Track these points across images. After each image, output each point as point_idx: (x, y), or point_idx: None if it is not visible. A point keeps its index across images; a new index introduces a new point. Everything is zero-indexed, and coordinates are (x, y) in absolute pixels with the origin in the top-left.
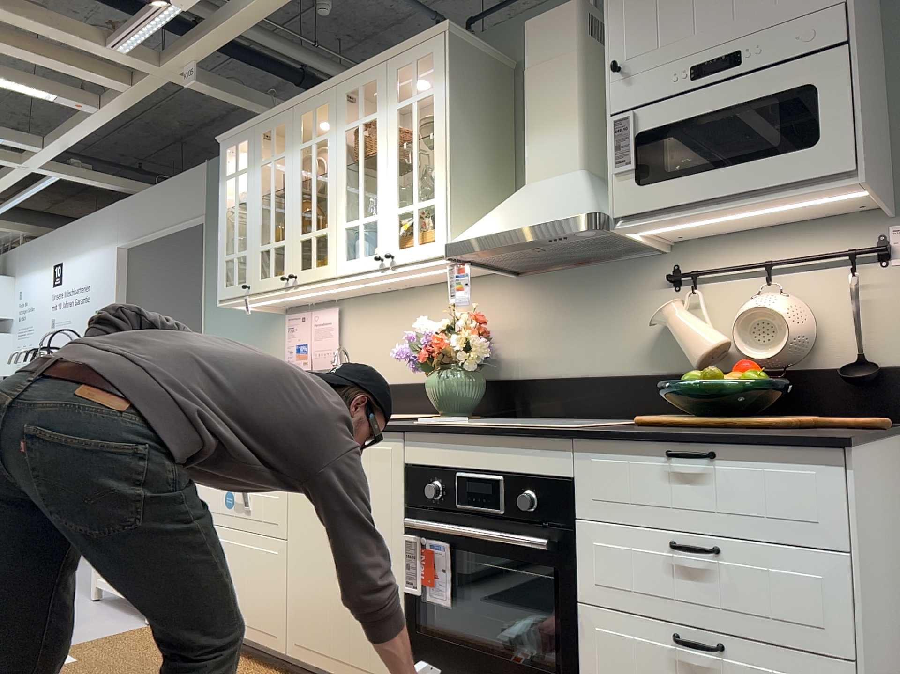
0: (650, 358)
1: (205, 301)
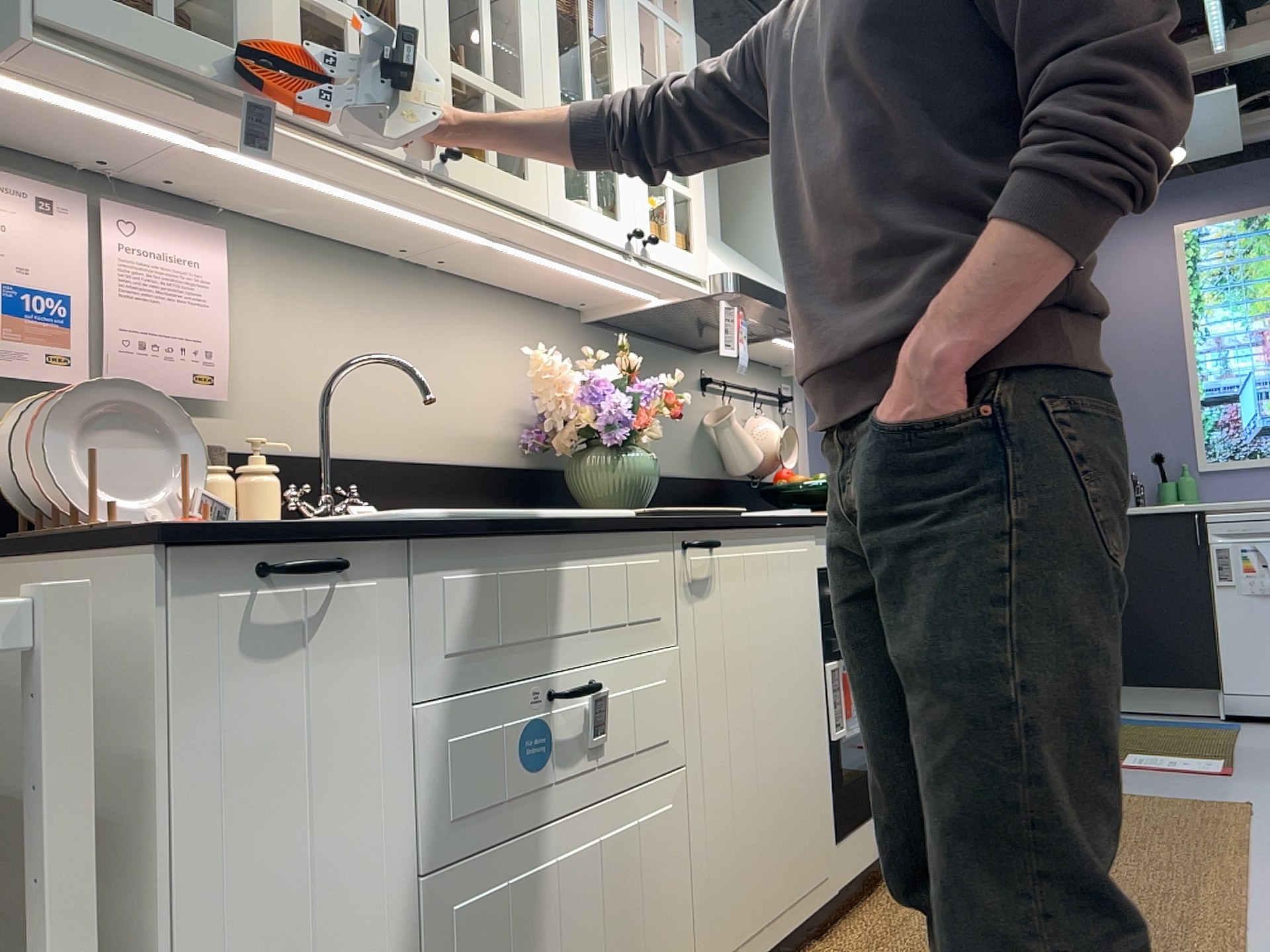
0: (695, 461)
1: None
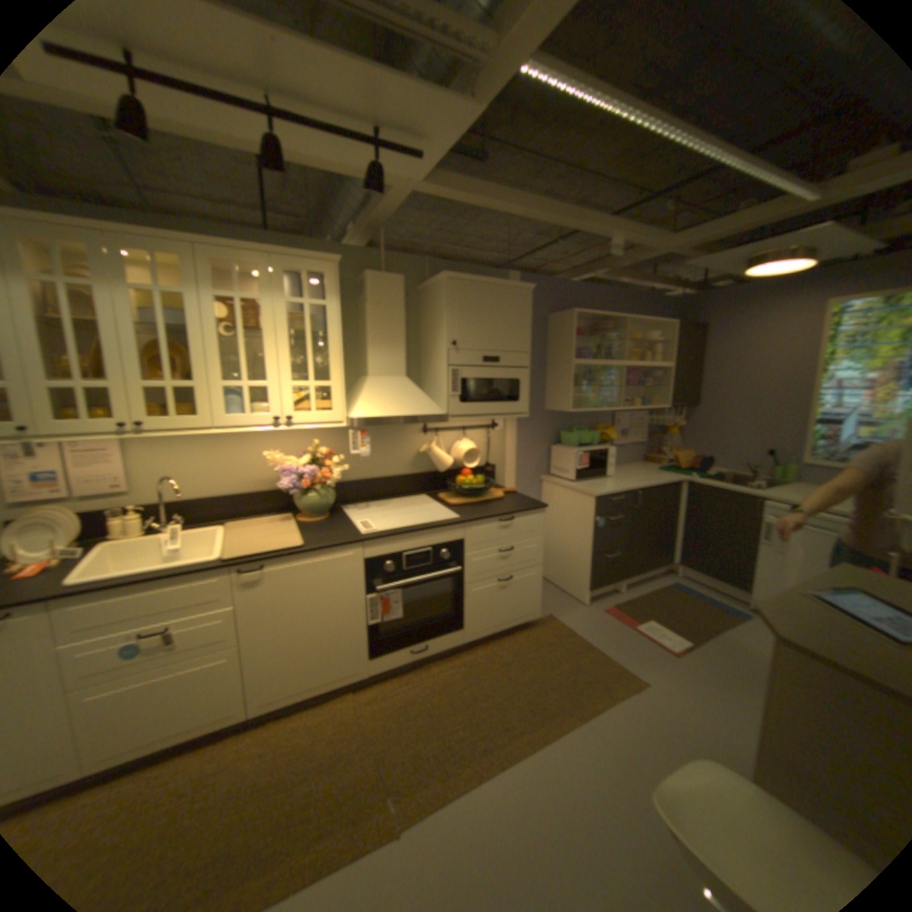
0: (414, 466)
1: None
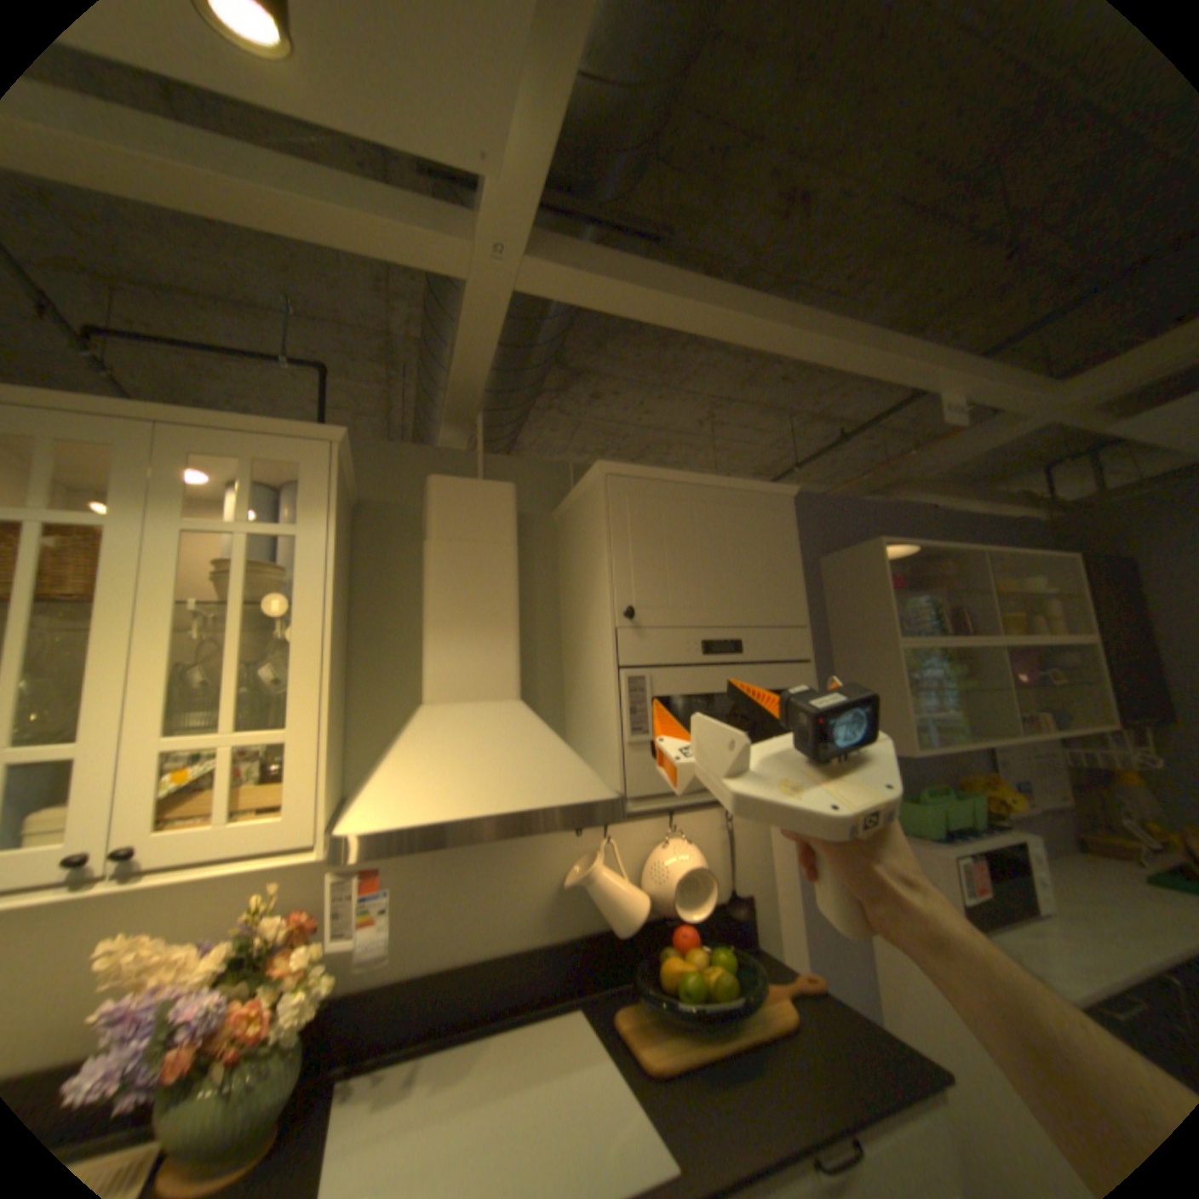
0: (549, 922)
1: None
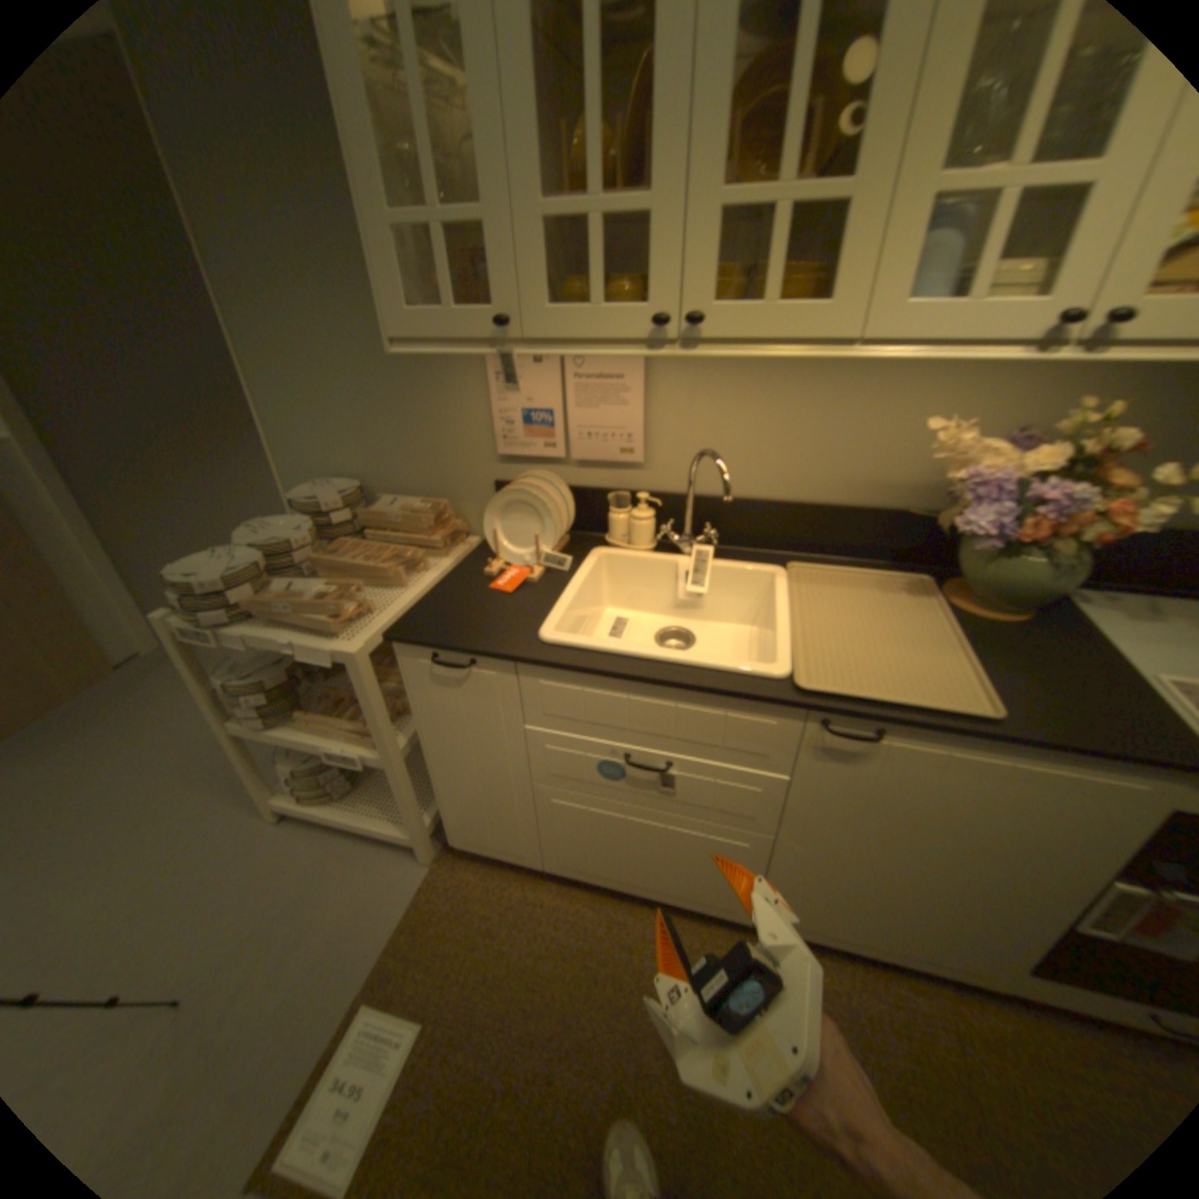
0: None
1: (212, 277)
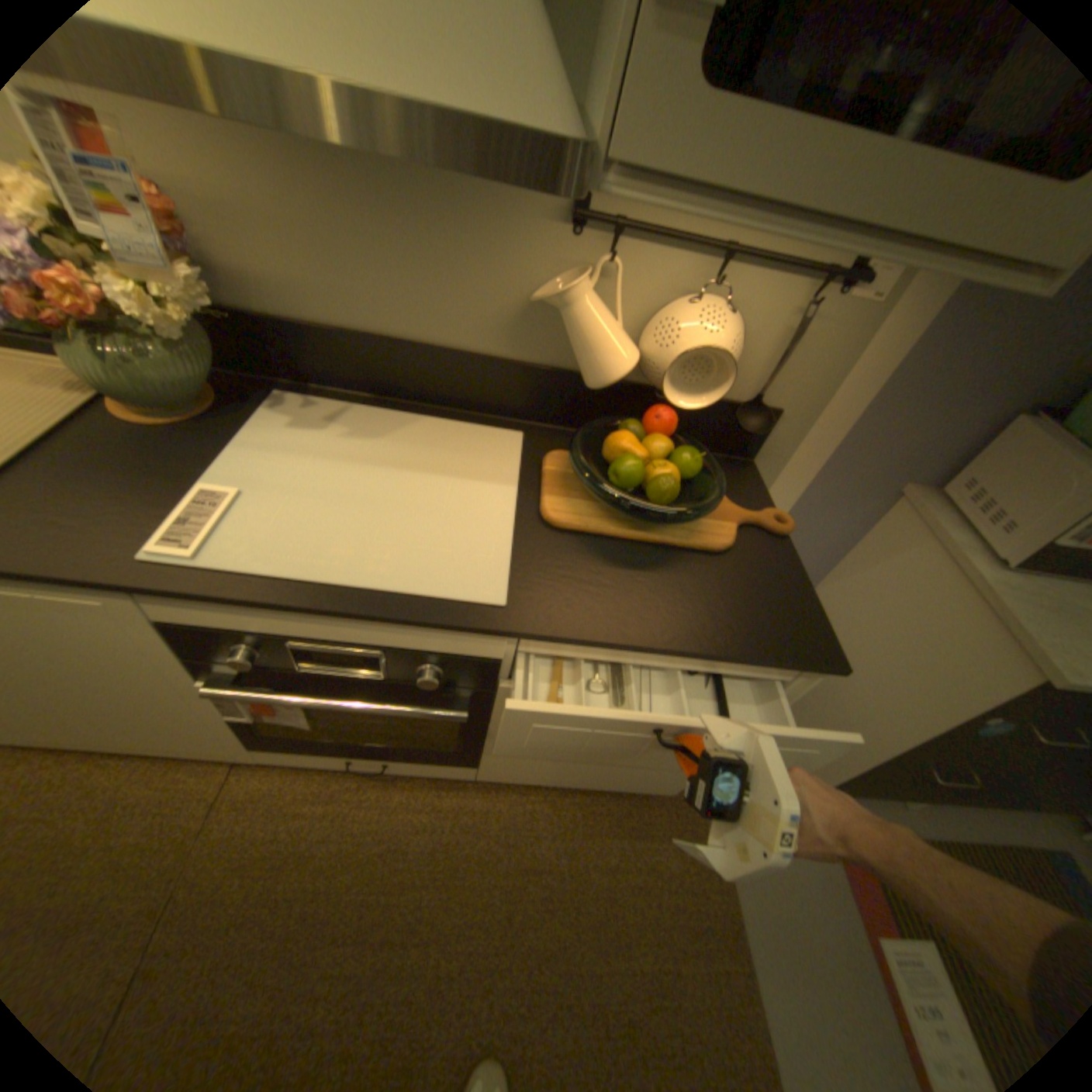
0: (513, 335)
1: None
